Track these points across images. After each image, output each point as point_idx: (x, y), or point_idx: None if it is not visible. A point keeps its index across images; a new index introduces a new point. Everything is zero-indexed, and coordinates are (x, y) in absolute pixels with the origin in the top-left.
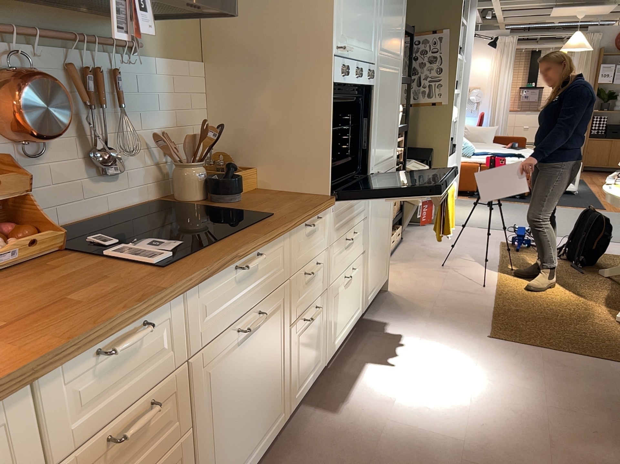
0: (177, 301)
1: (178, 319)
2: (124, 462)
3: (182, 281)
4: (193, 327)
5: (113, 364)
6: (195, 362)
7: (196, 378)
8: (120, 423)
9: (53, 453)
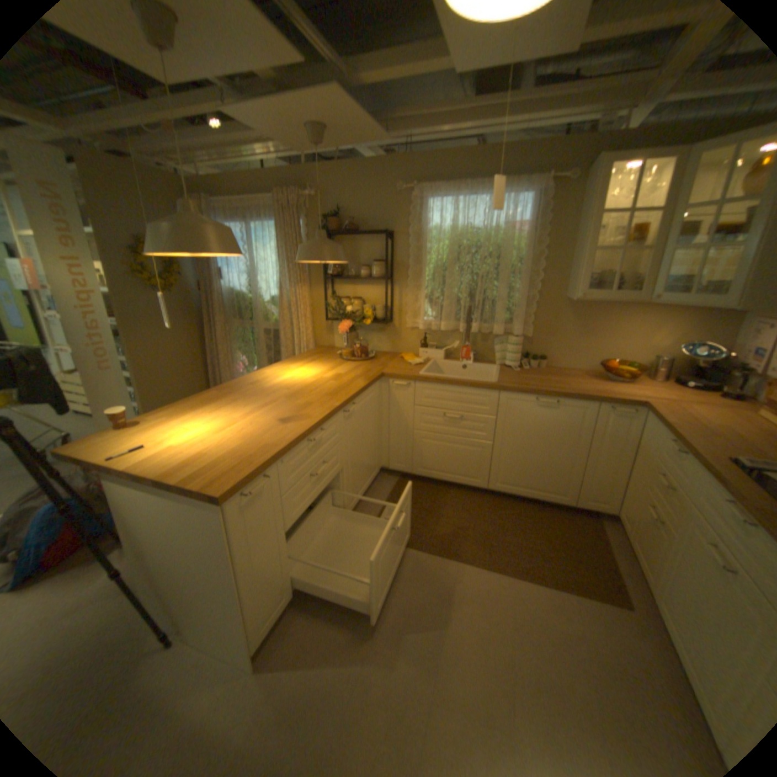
0: (702, 467)
1: (699, 476)
2: (664, 496)
3: (702, 456)
4: (701, 493)
5: (678, 454)
6: (694, 512)
7: (690, 521)
8: (670, 479)
9: (661, 455)
